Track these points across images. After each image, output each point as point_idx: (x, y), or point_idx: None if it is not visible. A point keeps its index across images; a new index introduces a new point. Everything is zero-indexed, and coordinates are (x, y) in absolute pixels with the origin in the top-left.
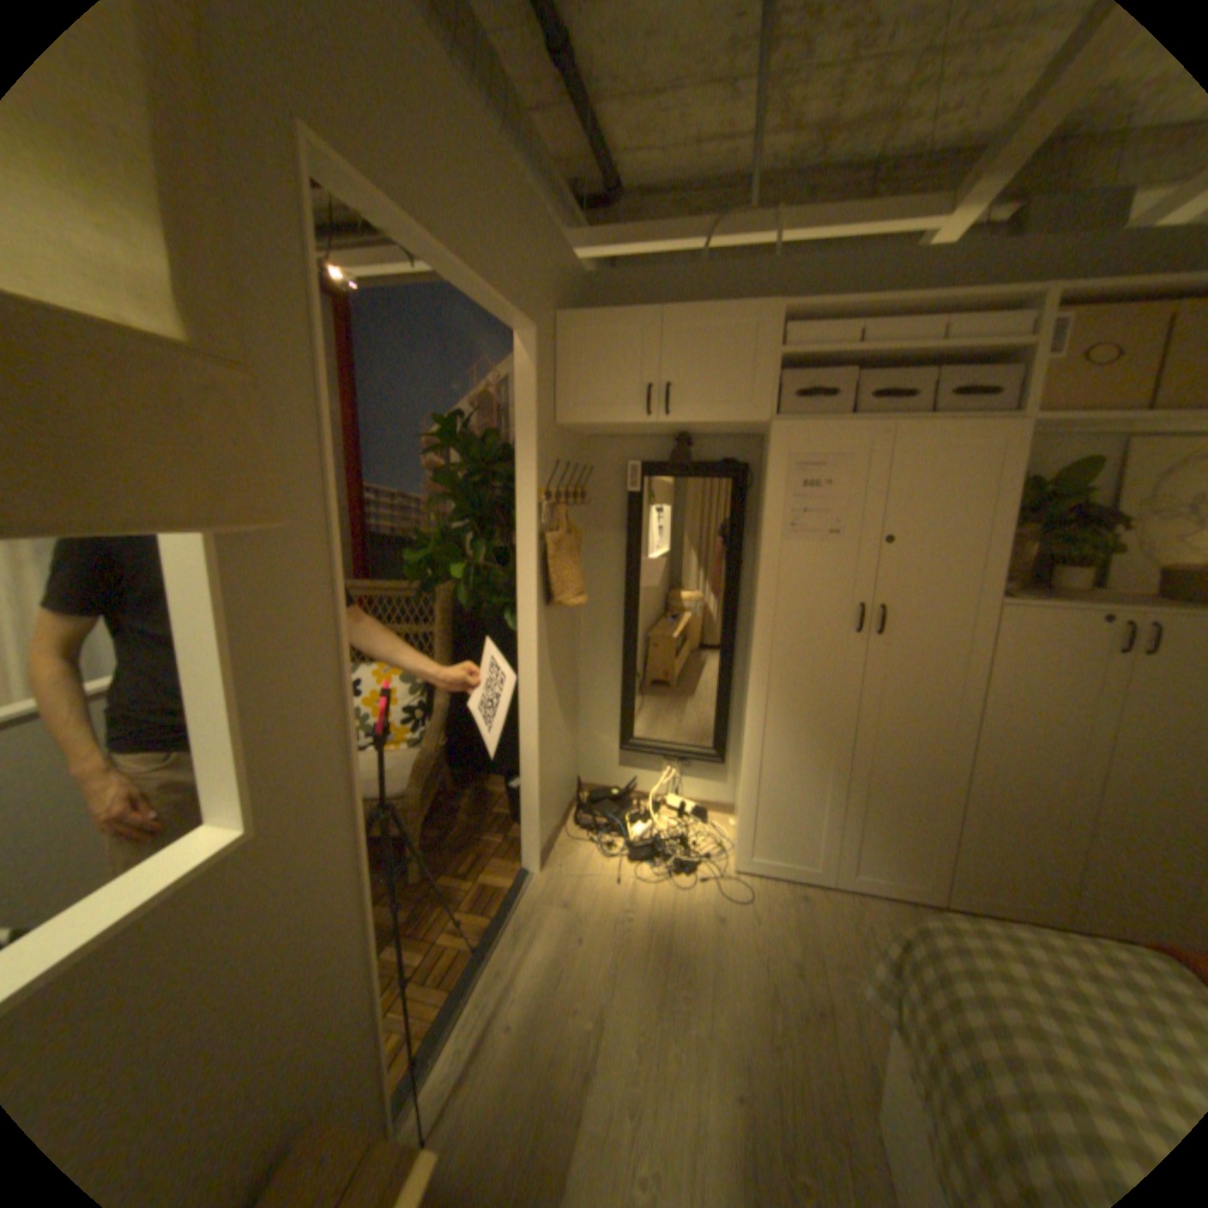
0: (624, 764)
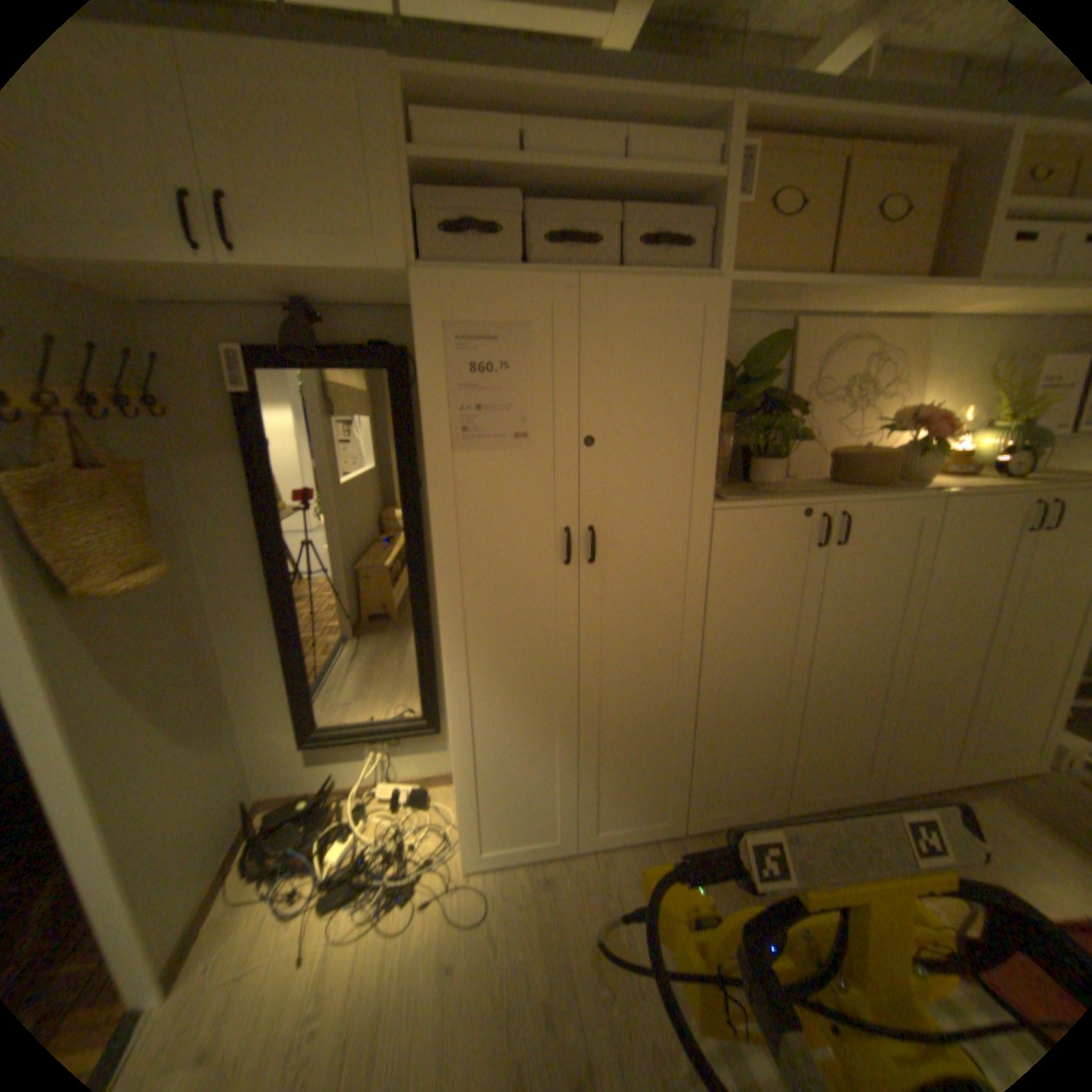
0: (310, 762)
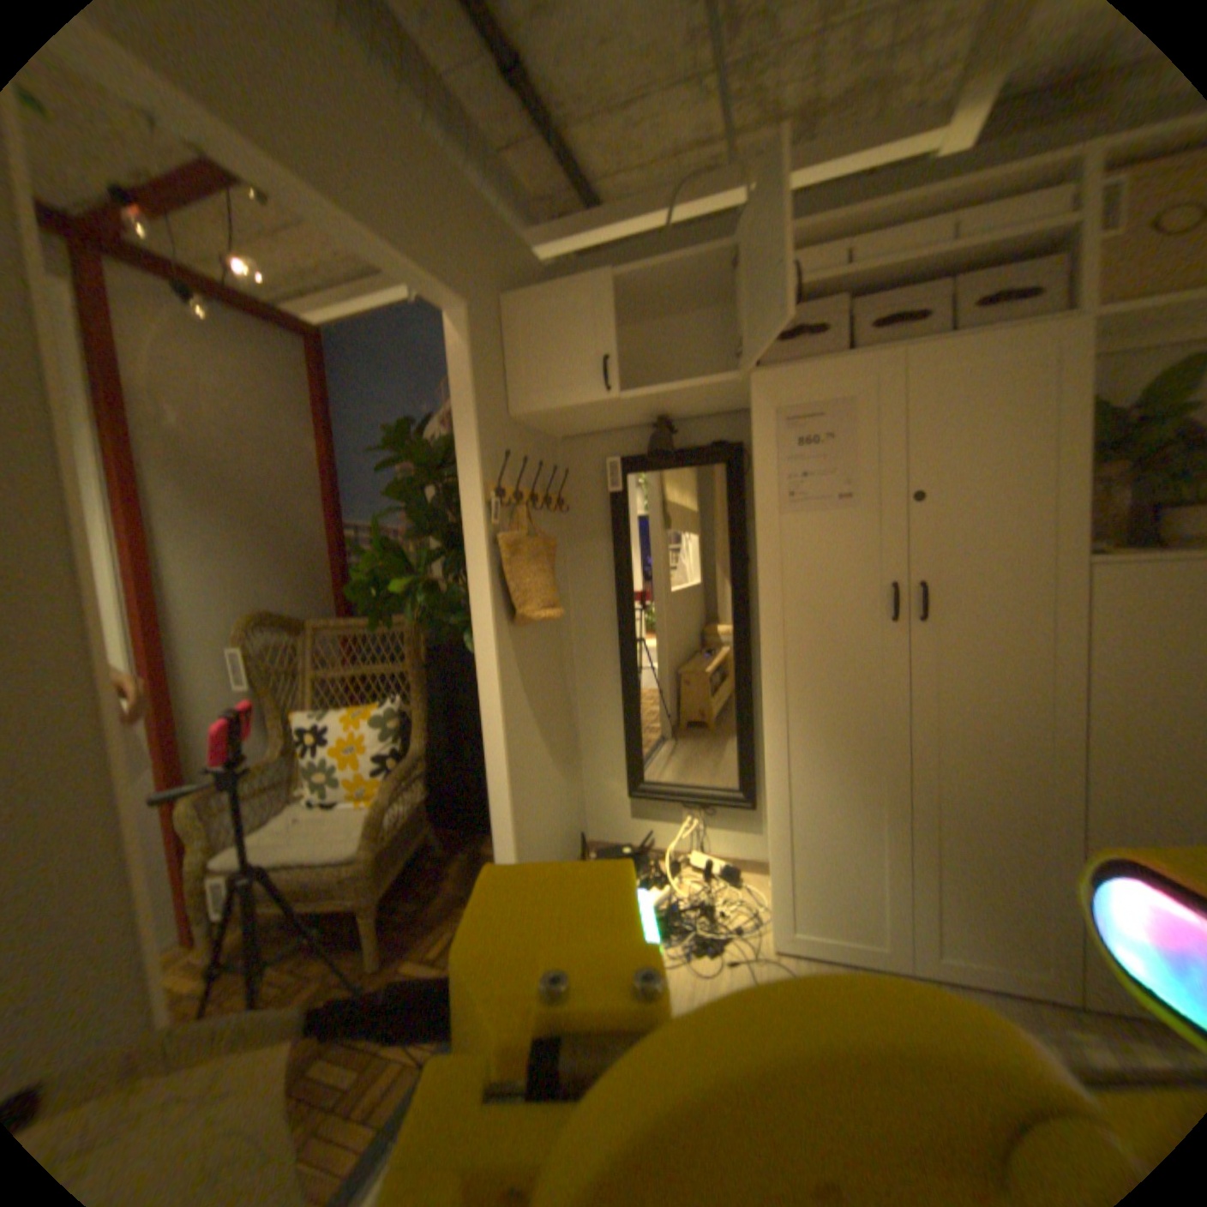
0: (635, 811)
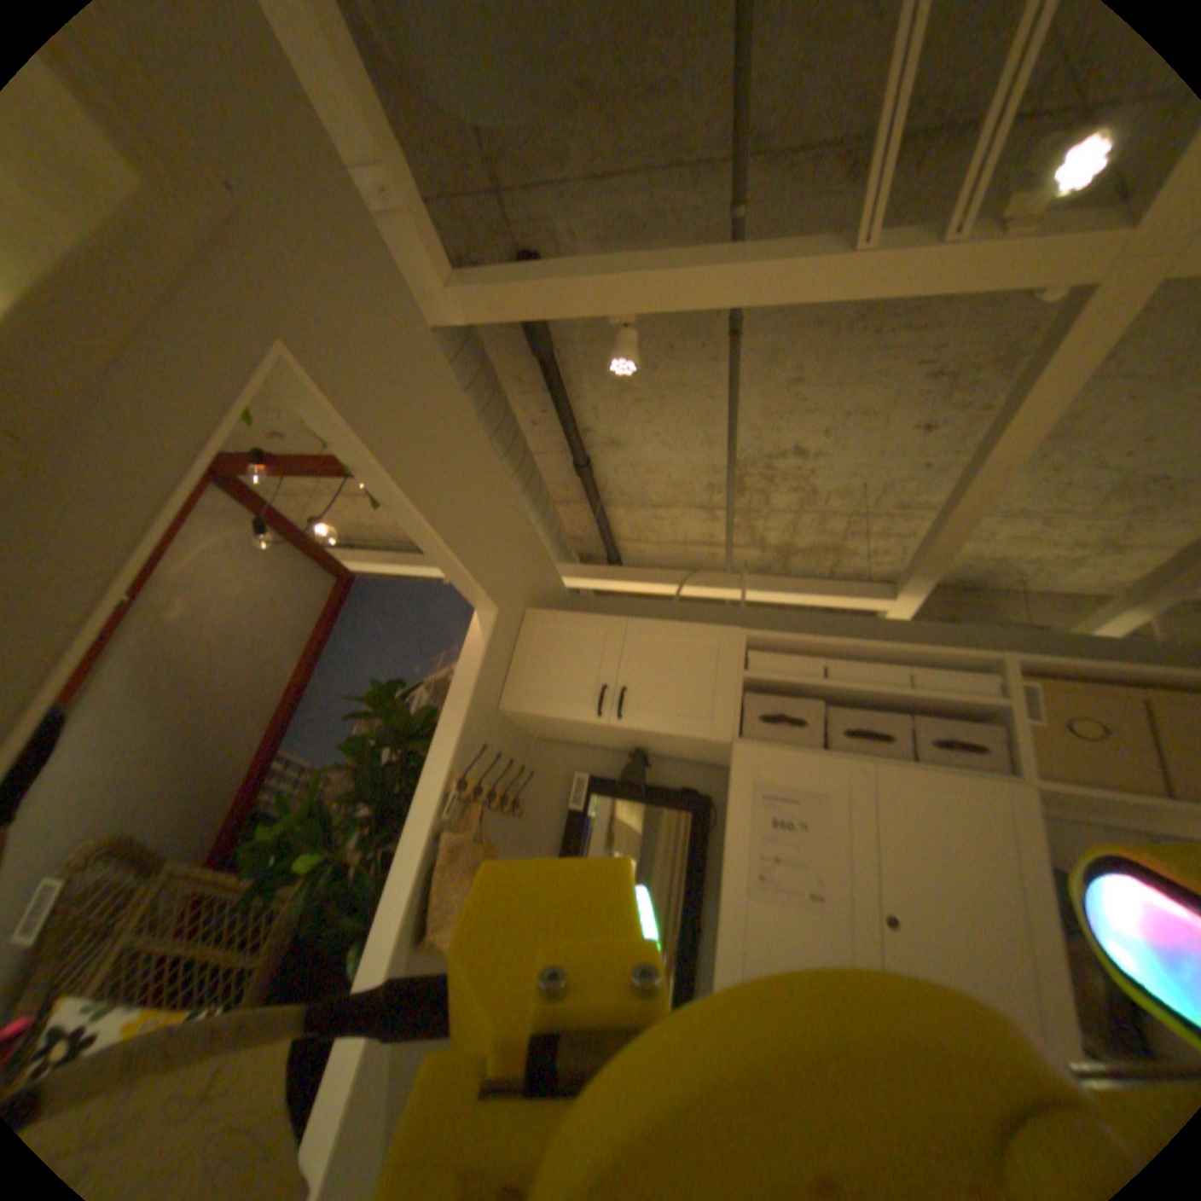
0: None
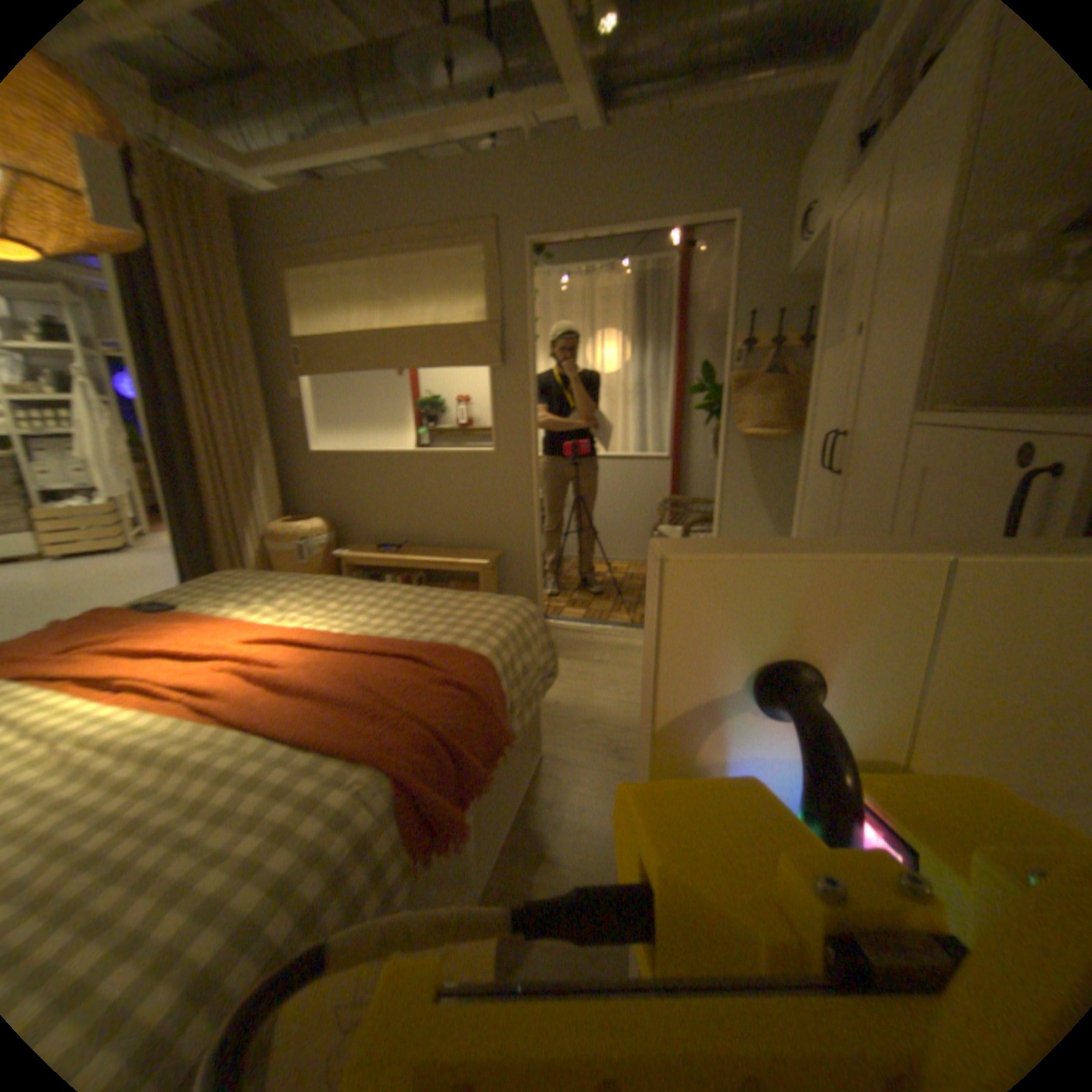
0: None
